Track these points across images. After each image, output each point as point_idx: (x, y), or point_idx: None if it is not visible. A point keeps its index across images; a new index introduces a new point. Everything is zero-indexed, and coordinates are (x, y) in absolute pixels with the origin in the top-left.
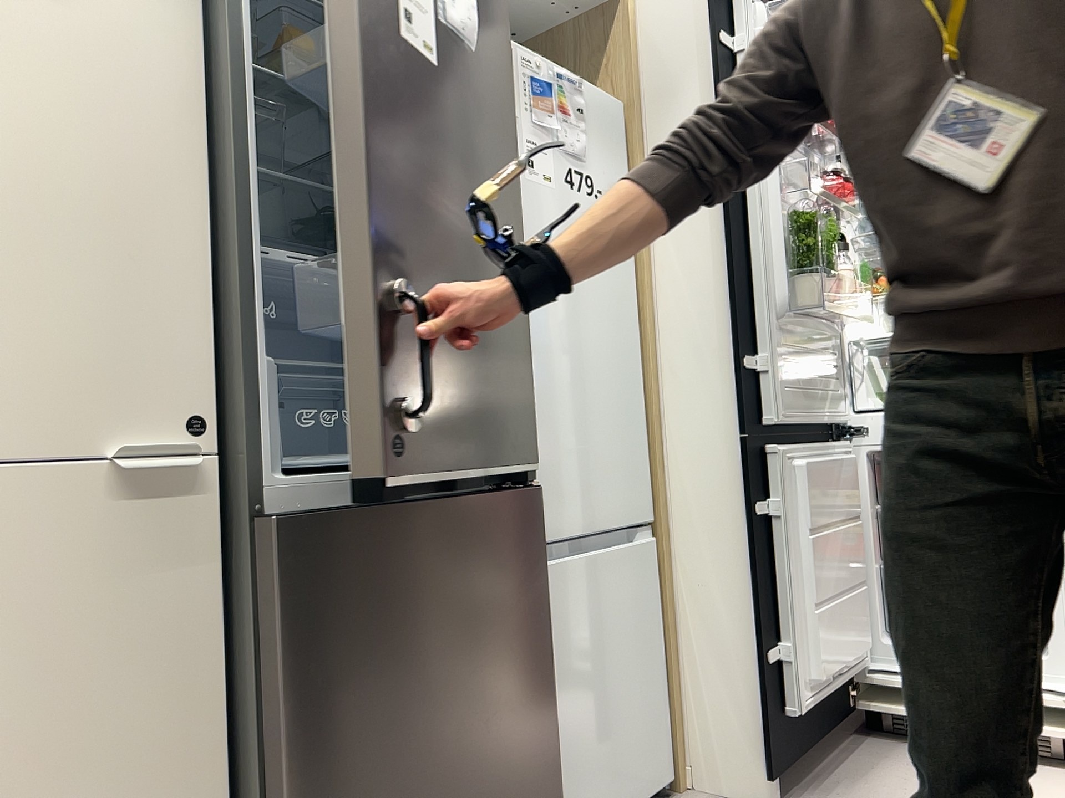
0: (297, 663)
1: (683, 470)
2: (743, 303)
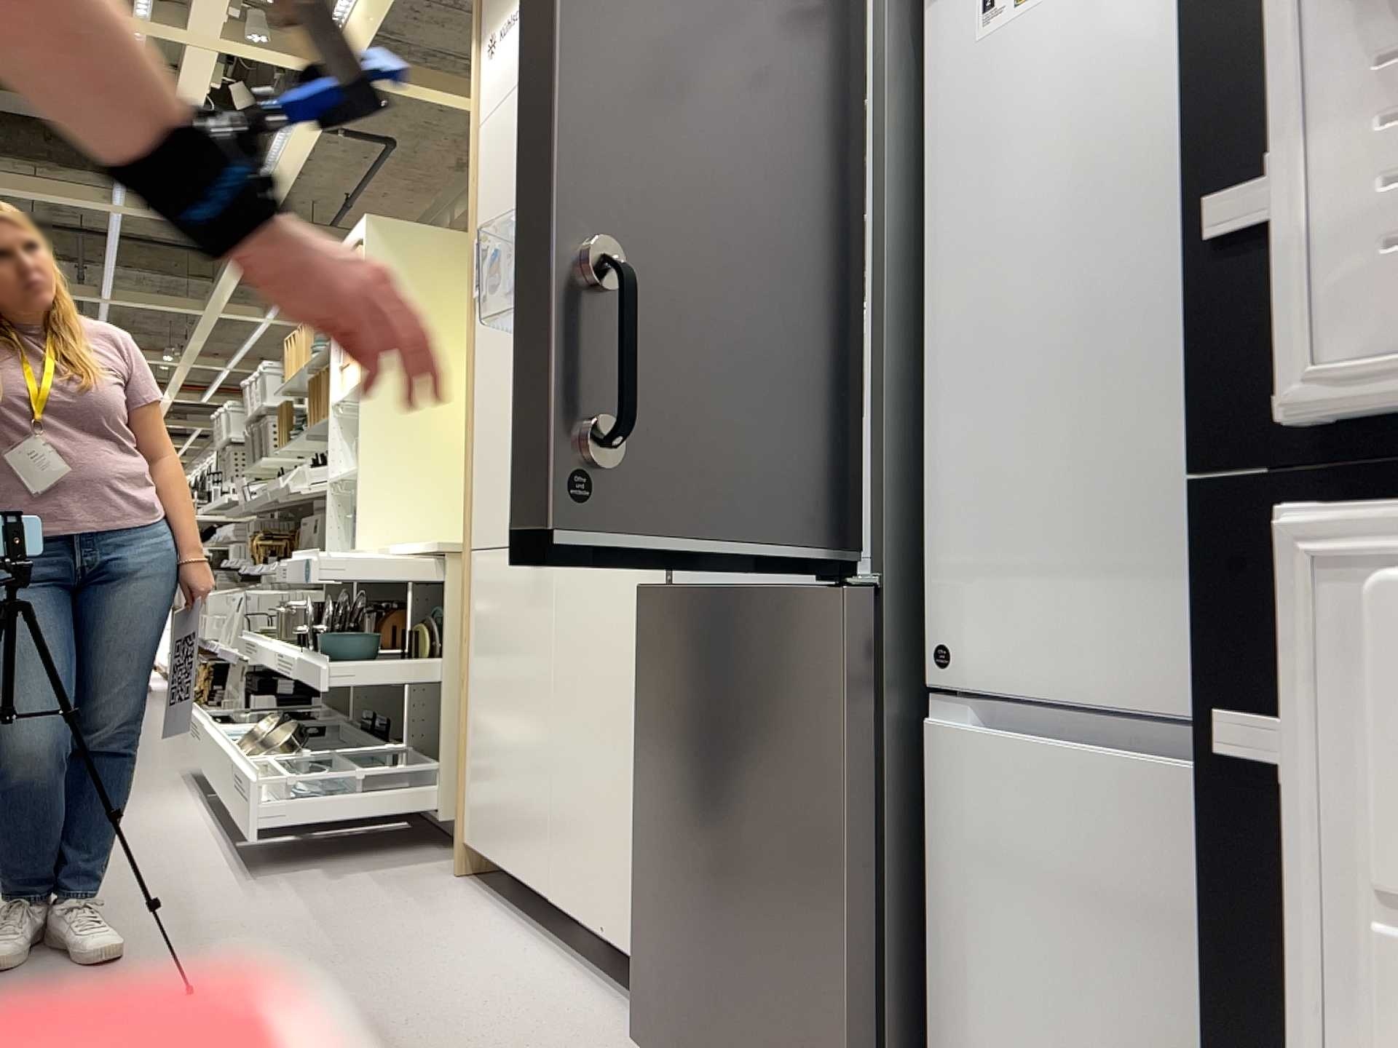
0: (642, 707)
1: None
2: (1250, 7)
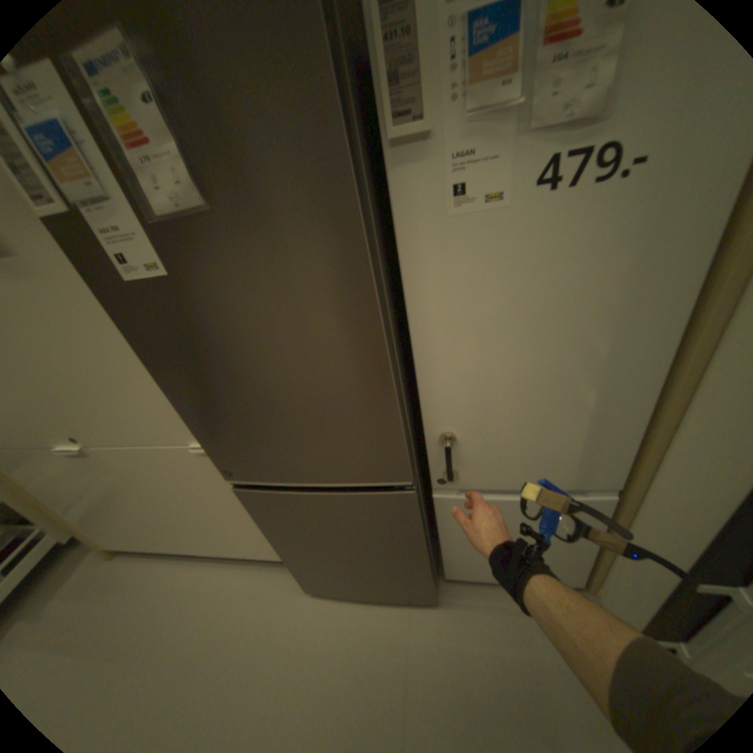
0: (262, 522)
1: (669, 476)
2: None
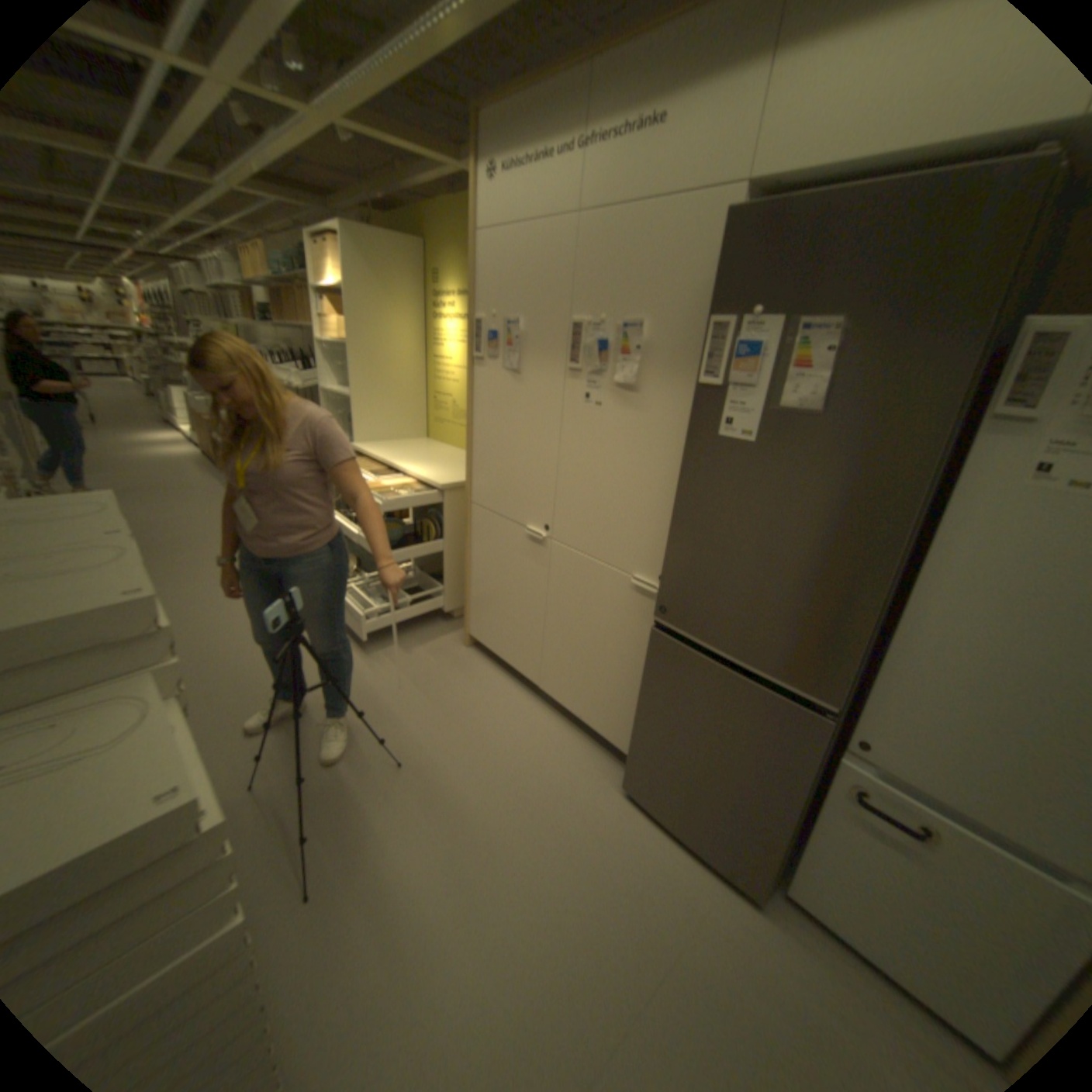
0: (650, 678)
1: None
2: None
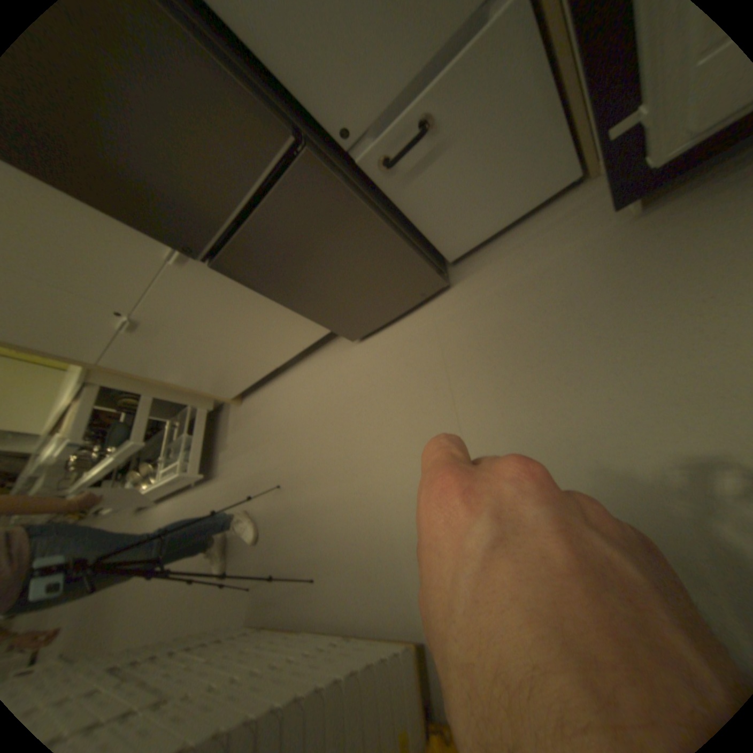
0: (260, 287)
1: None
2: None
